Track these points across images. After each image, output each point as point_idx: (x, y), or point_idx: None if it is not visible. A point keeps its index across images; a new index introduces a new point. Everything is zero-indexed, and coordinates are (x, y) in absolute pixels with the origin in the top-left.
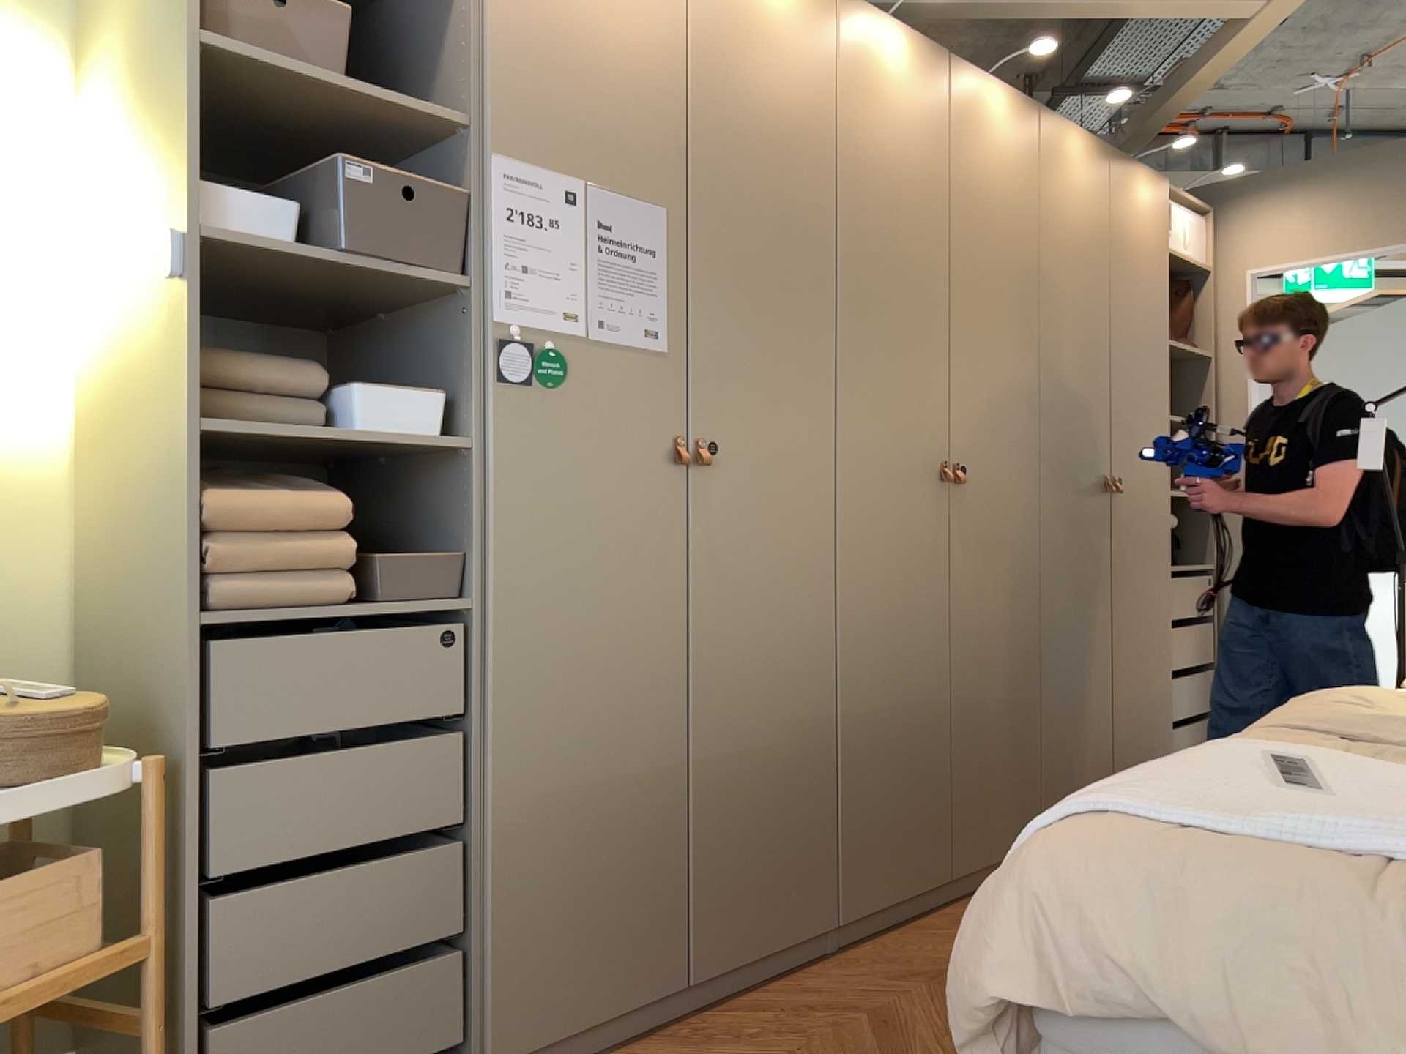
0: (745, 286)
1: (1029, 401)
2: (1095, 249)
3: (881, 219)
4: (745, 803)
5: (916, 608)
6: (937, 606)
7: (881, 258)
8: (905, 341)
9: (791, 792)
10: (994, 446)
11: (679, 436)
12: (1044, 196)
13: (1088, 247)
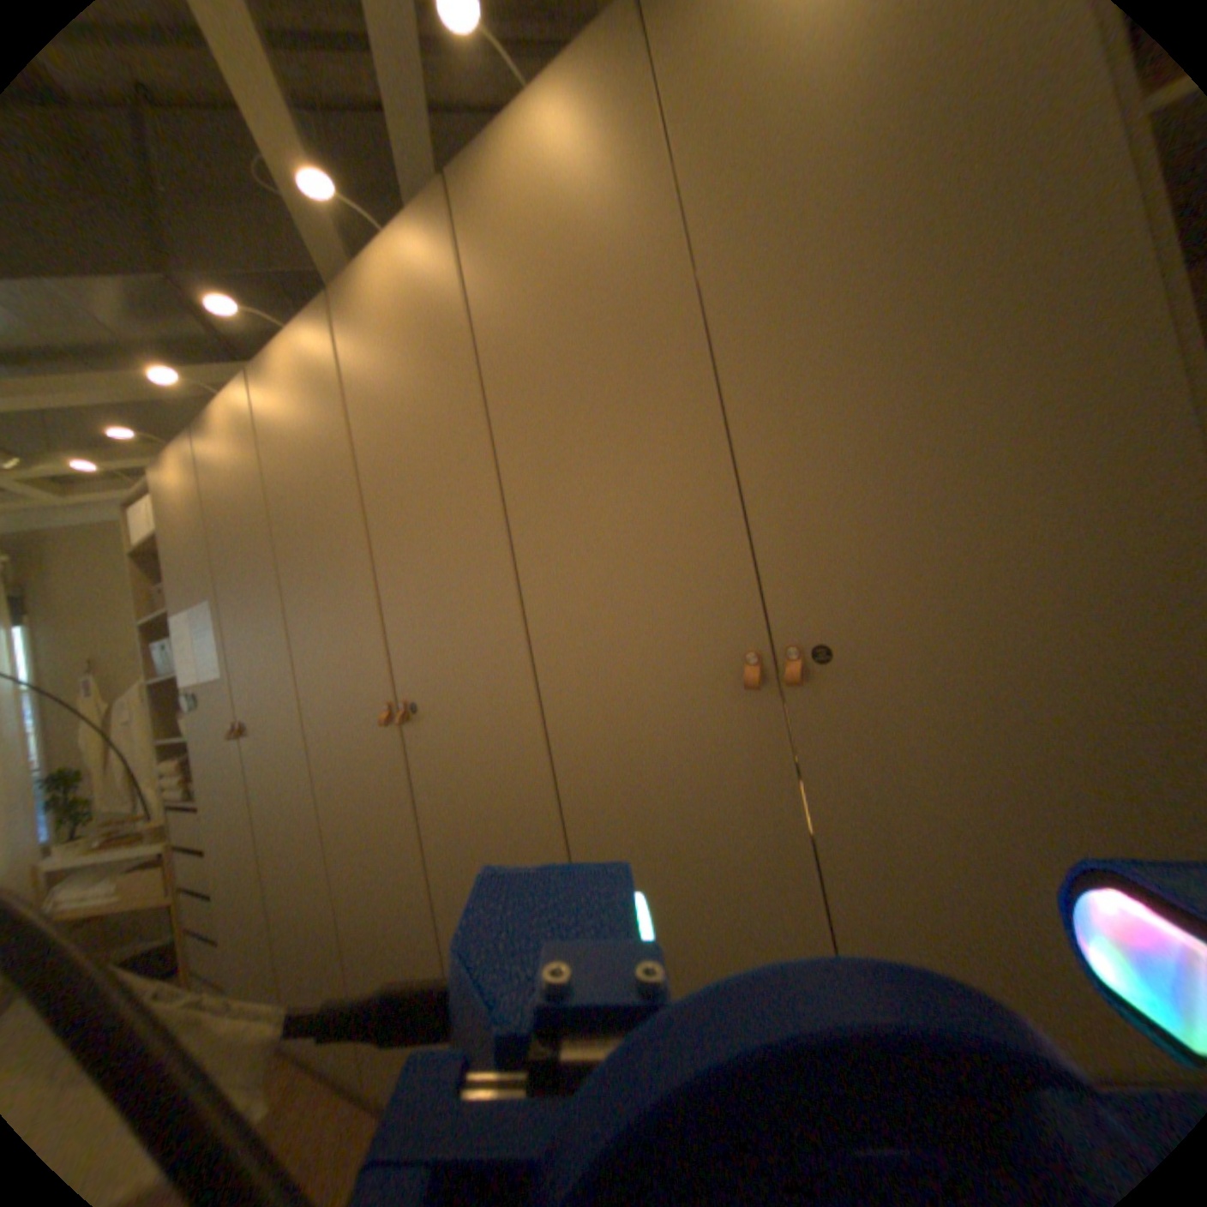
0: (237, 621)
1: (490, 594)
2: (612, 237)
3: (293, 512)
4: (290, 952)
5: (379, 849)
6: (400, 852)
7: (298, 545)
8: (327, 604)
9: (312, 960)
10: (443, 672)
11: (229, 723)
12: (467, 286)
13: (589, 253)
